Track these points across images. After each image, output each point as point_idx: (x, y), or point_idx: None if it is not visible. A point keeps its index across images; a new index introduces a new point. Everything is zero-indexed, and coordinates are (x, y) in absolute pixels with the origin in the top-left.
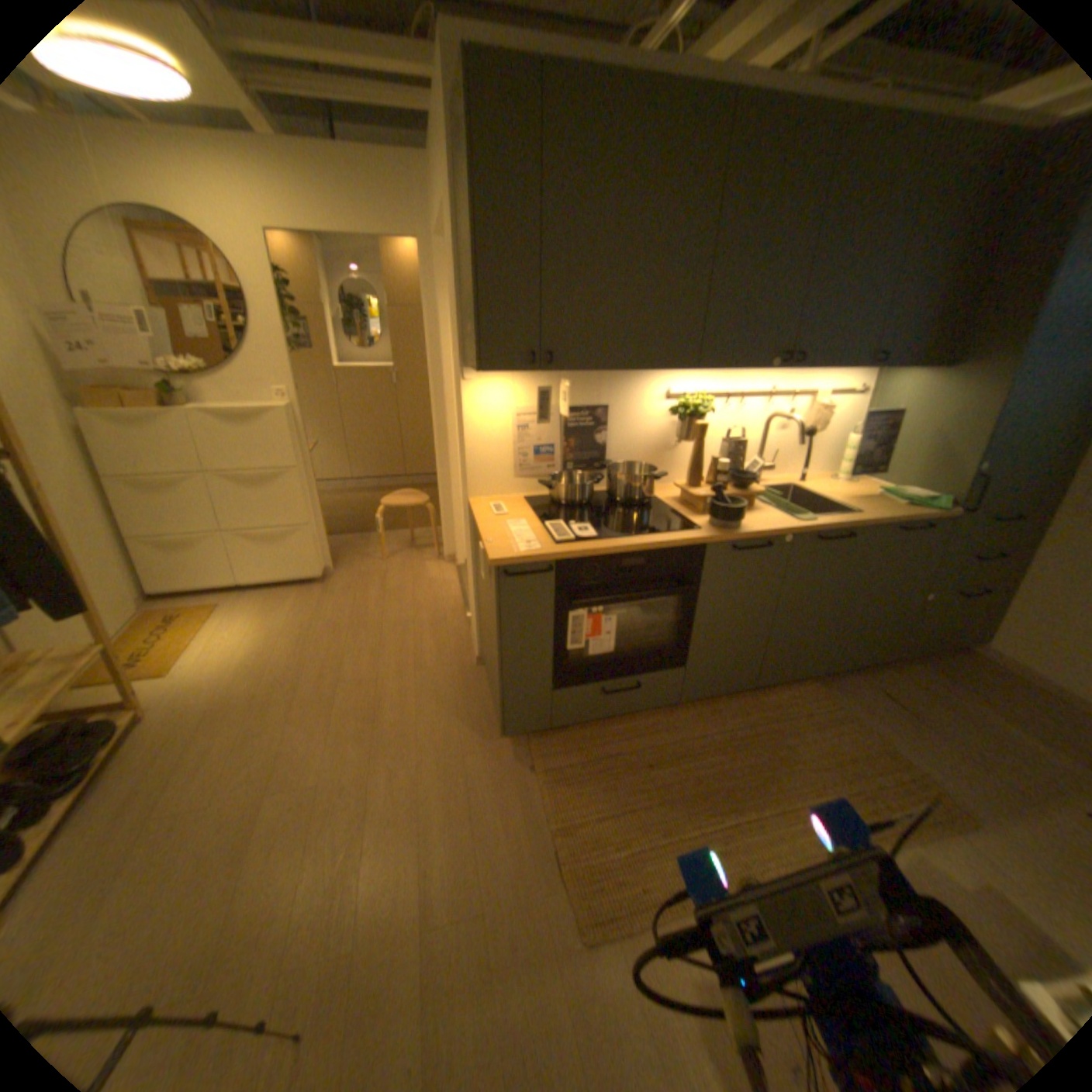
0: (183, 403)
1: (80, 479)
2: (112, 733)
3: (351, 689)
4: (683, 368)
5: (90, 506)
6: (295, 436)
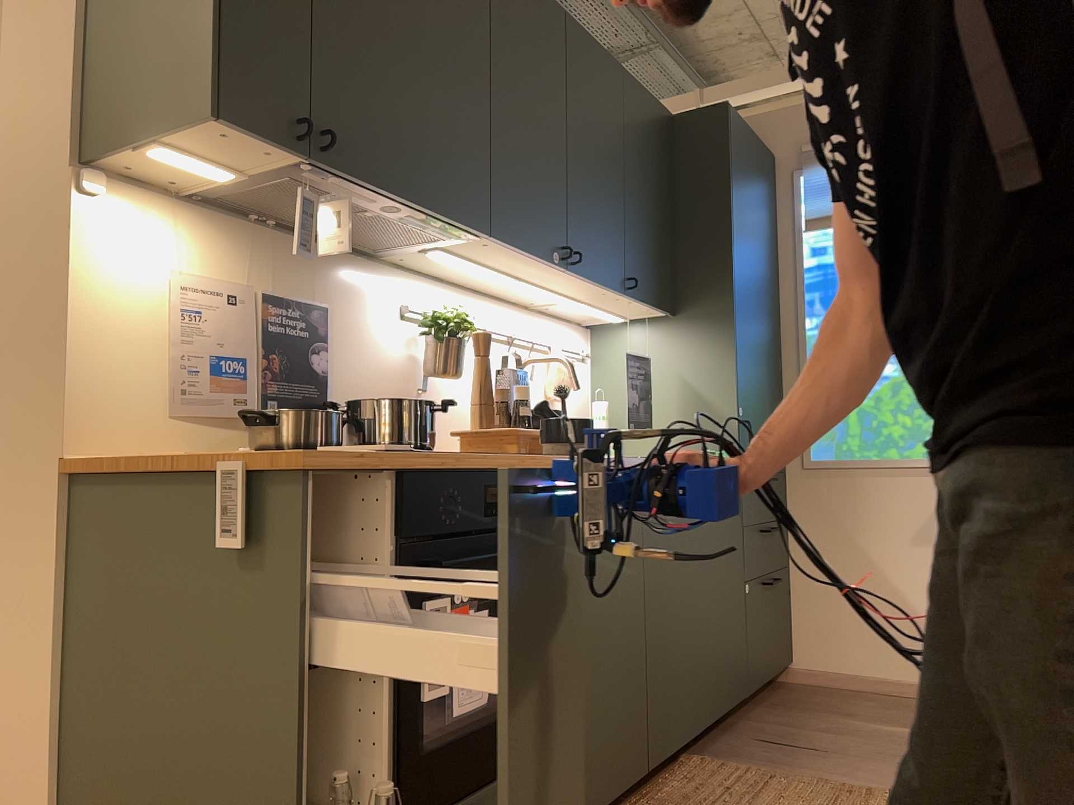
0: None
1: None
2: None
3: None
4: (468, 234)
5: None
6: None
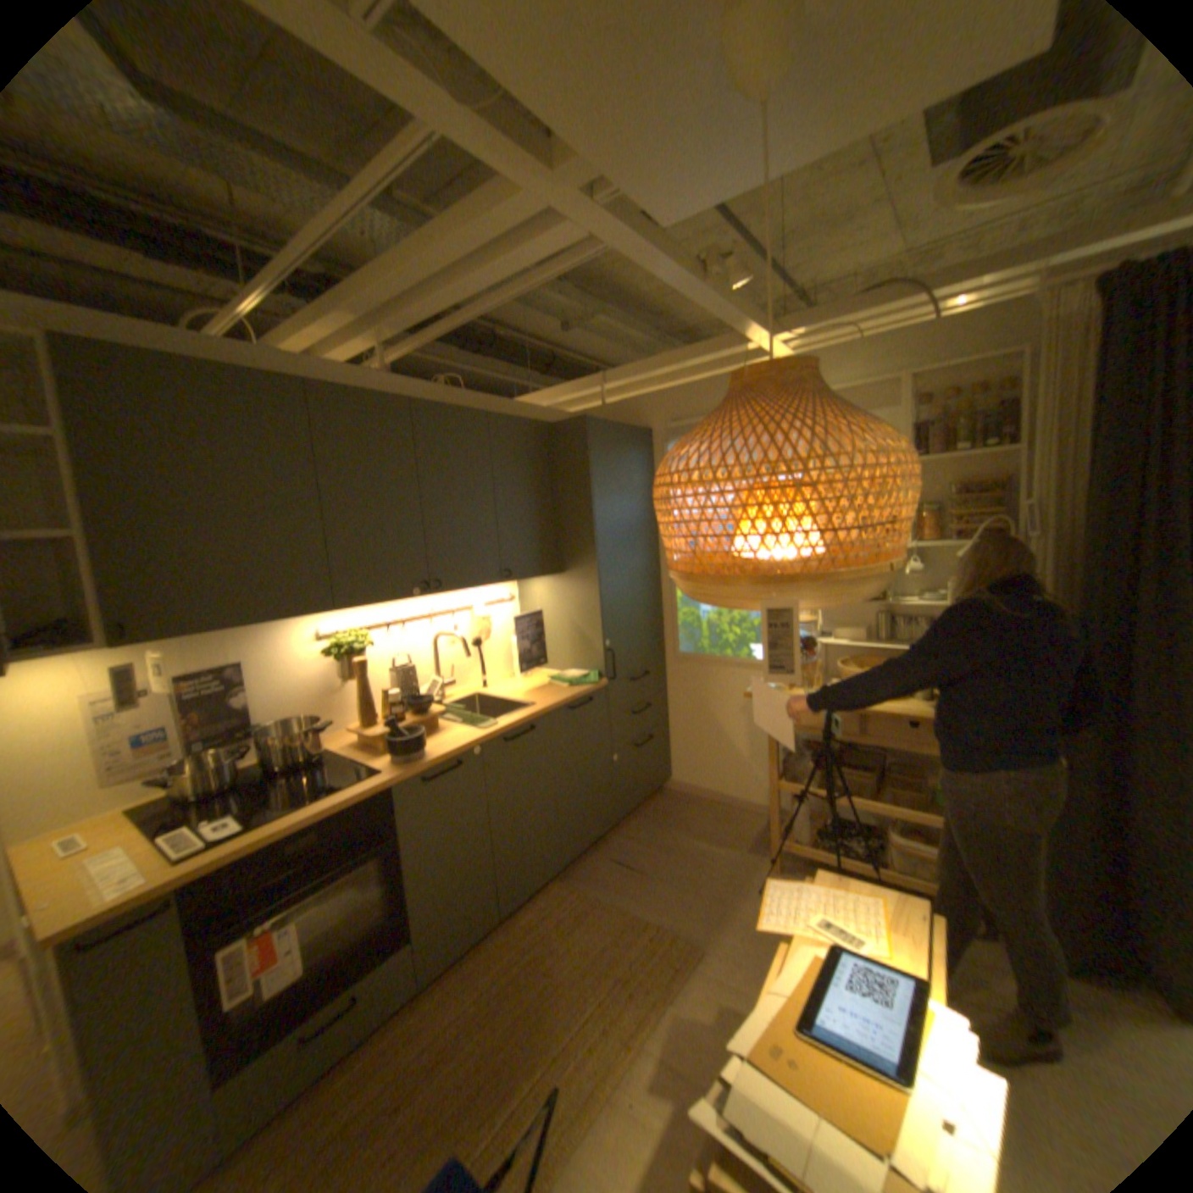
0: None
1: None
2: None
3: None
4: (320, 611)
5: None
6: None
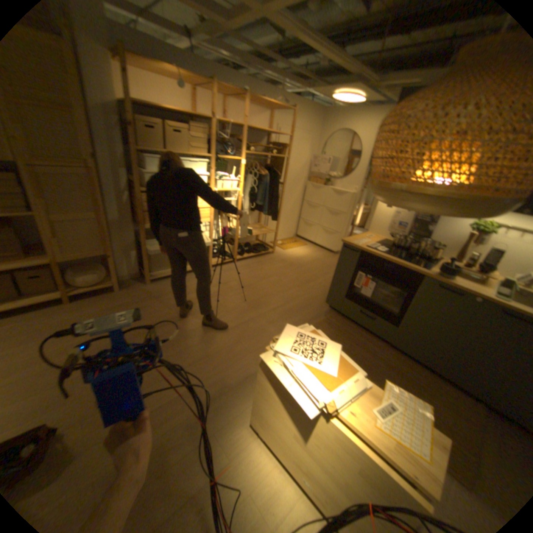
0: (330, 185)
1: (299, 198)
2: (266, 250)
3: (308, 272)
4: None
5: (297, 206)
6: (352, 203)
